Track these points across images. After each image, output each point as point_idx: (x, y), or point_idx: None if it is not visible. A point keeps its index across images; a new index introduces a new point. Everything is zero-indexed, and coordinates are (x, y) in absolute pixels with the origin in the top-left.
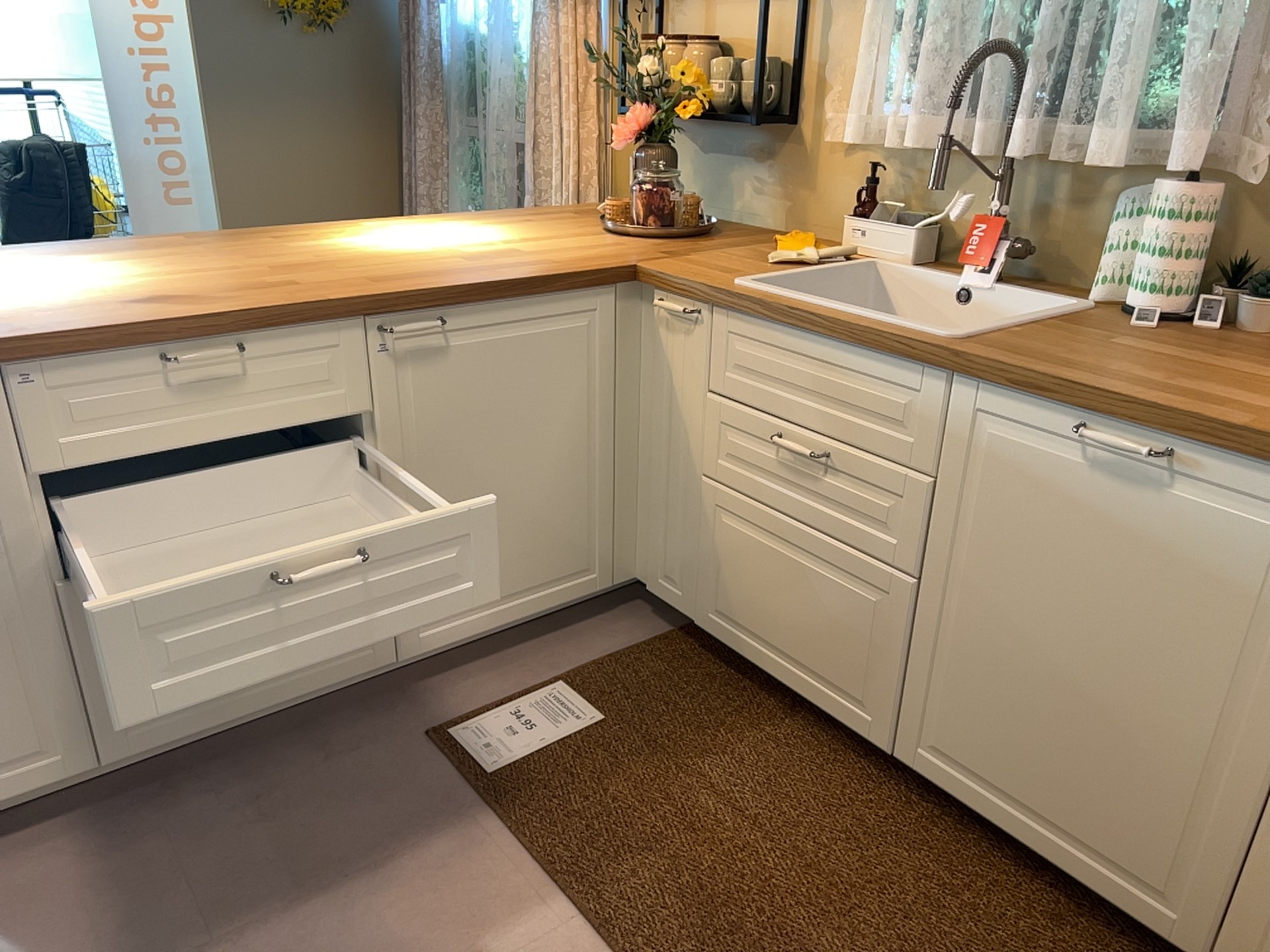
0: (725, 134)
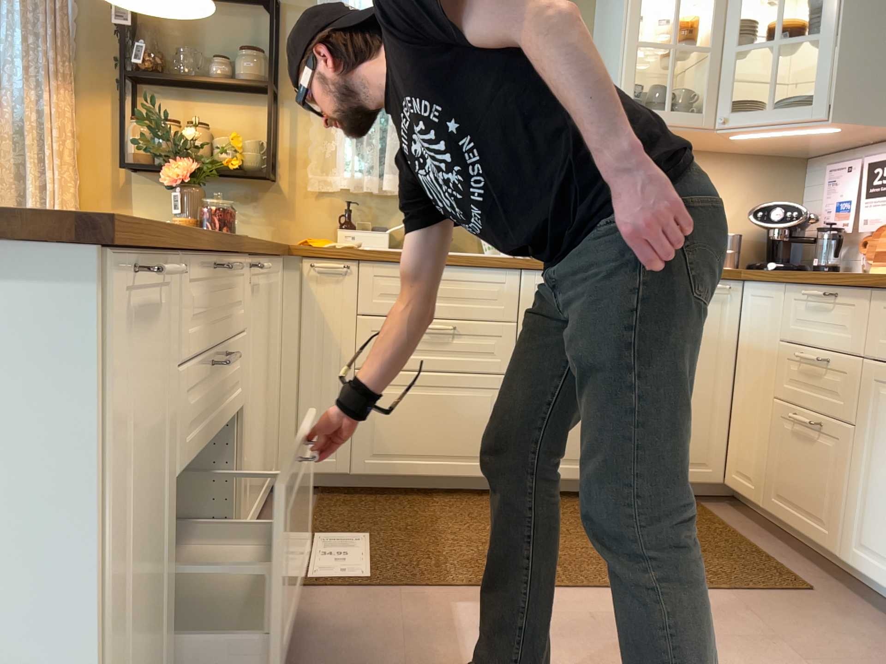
0: (212, 185)
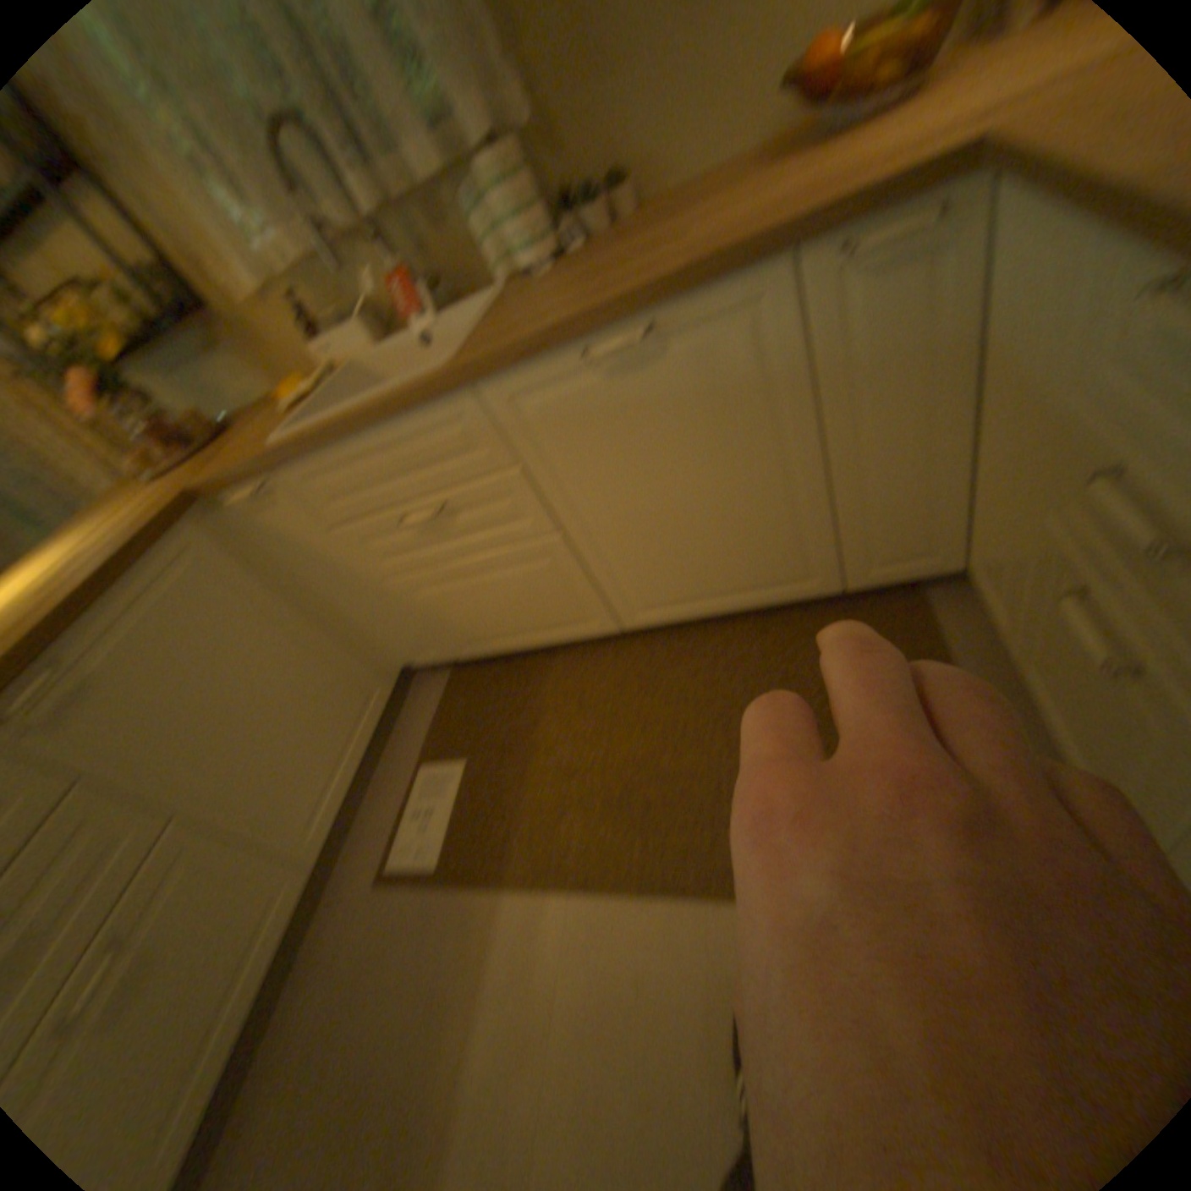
0: (165, 358)
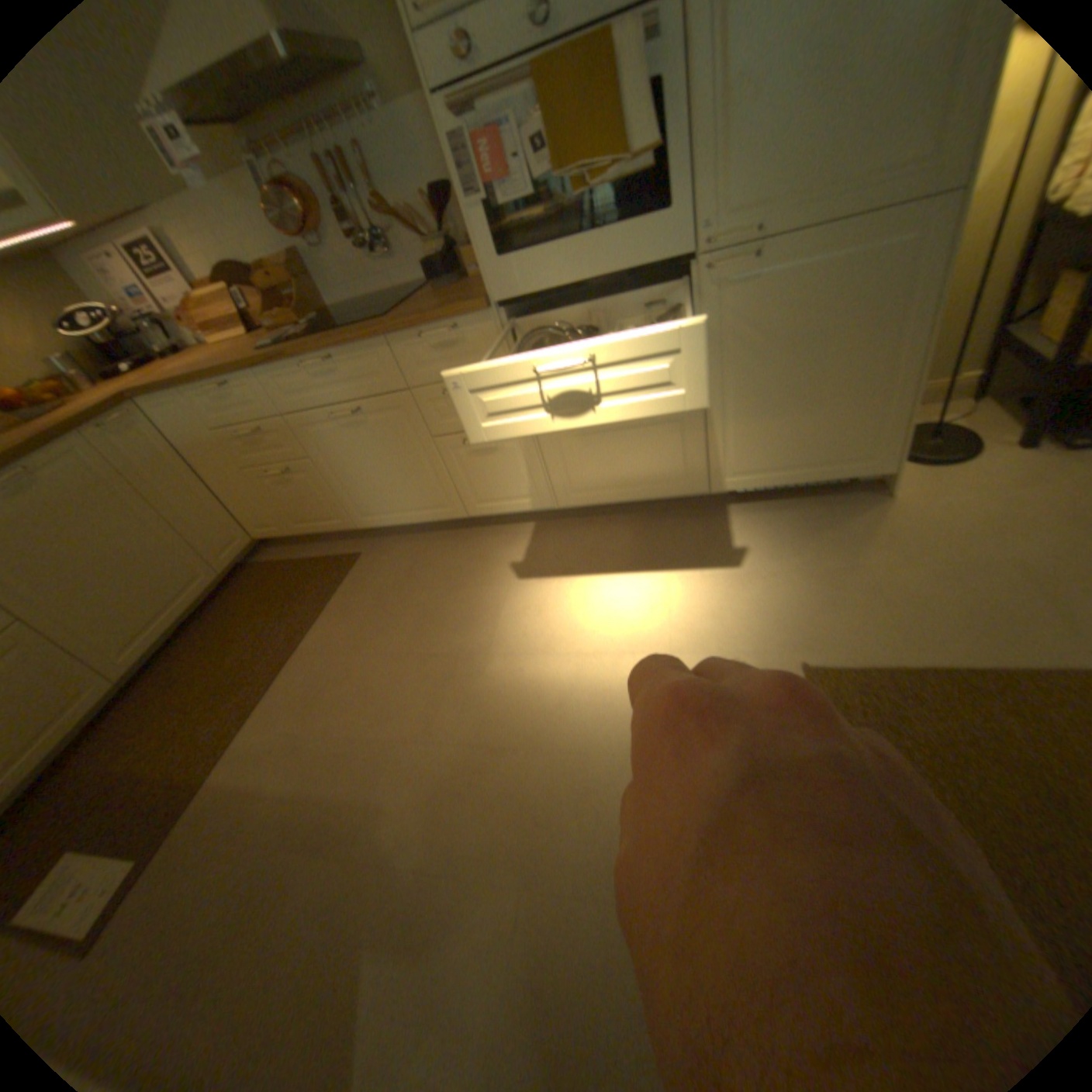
0: None
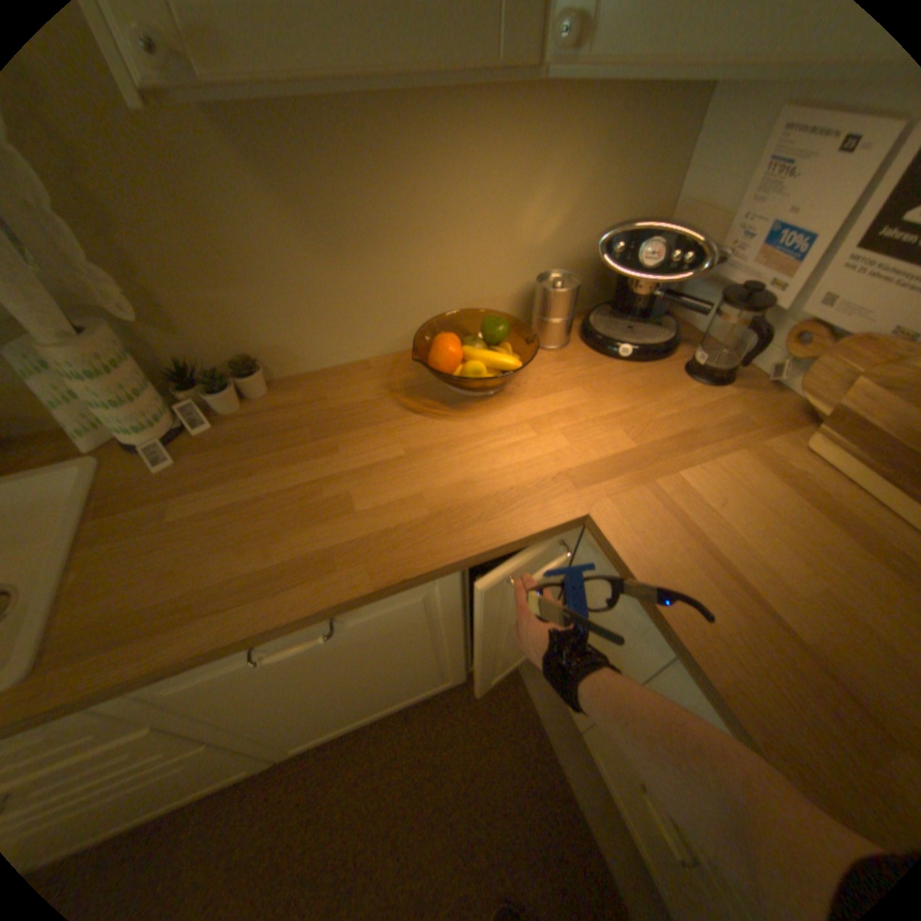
0: None
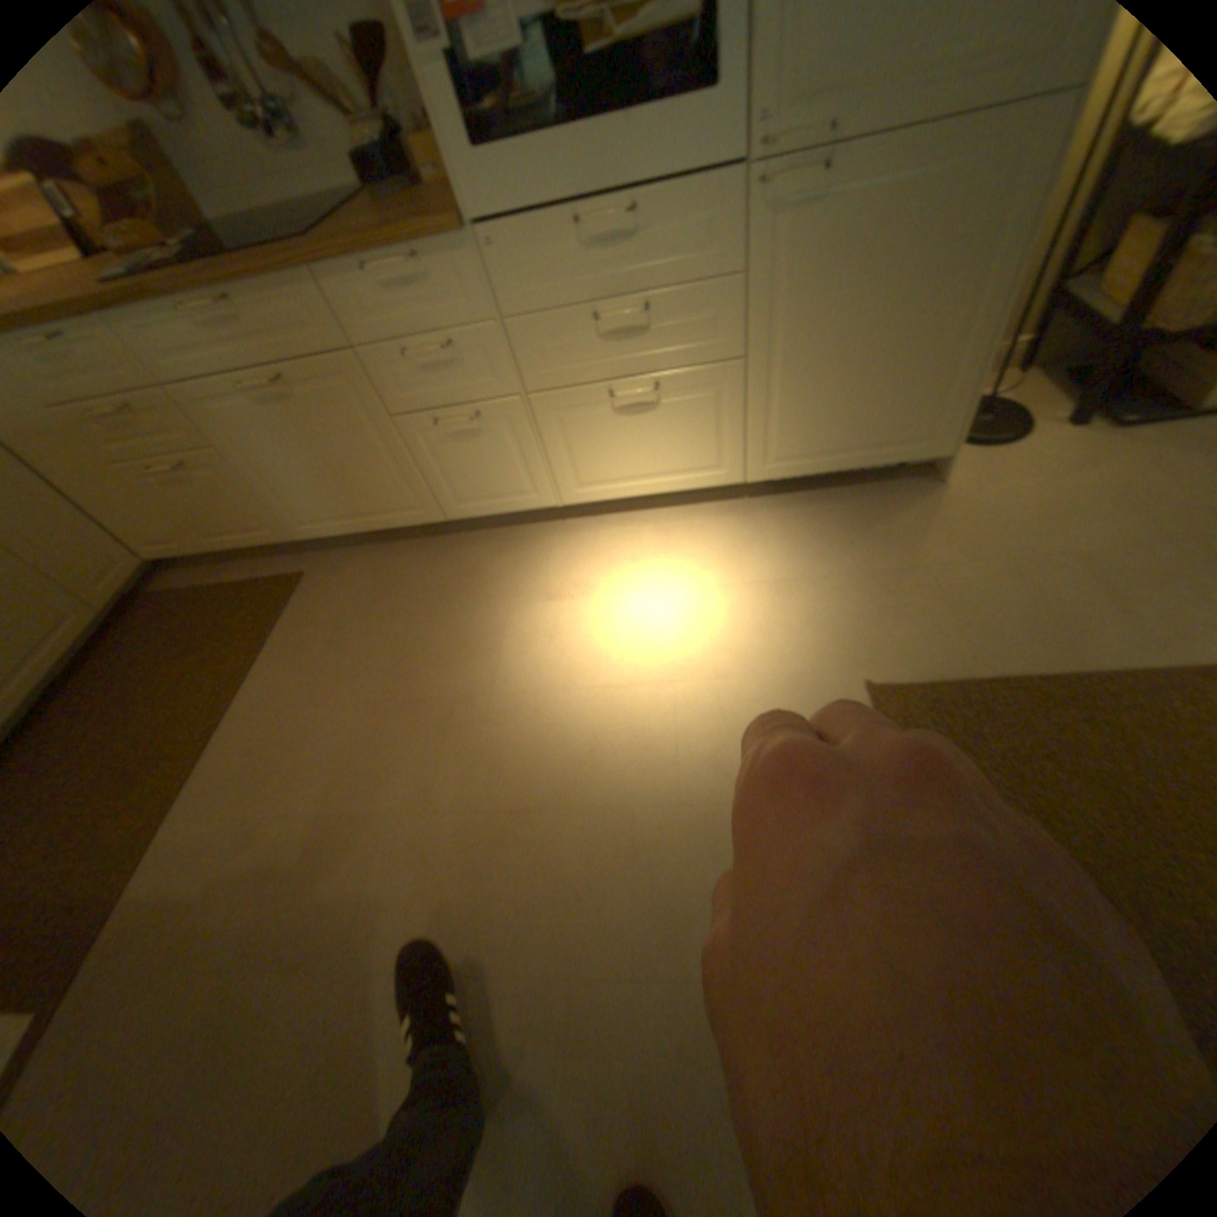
0: None
